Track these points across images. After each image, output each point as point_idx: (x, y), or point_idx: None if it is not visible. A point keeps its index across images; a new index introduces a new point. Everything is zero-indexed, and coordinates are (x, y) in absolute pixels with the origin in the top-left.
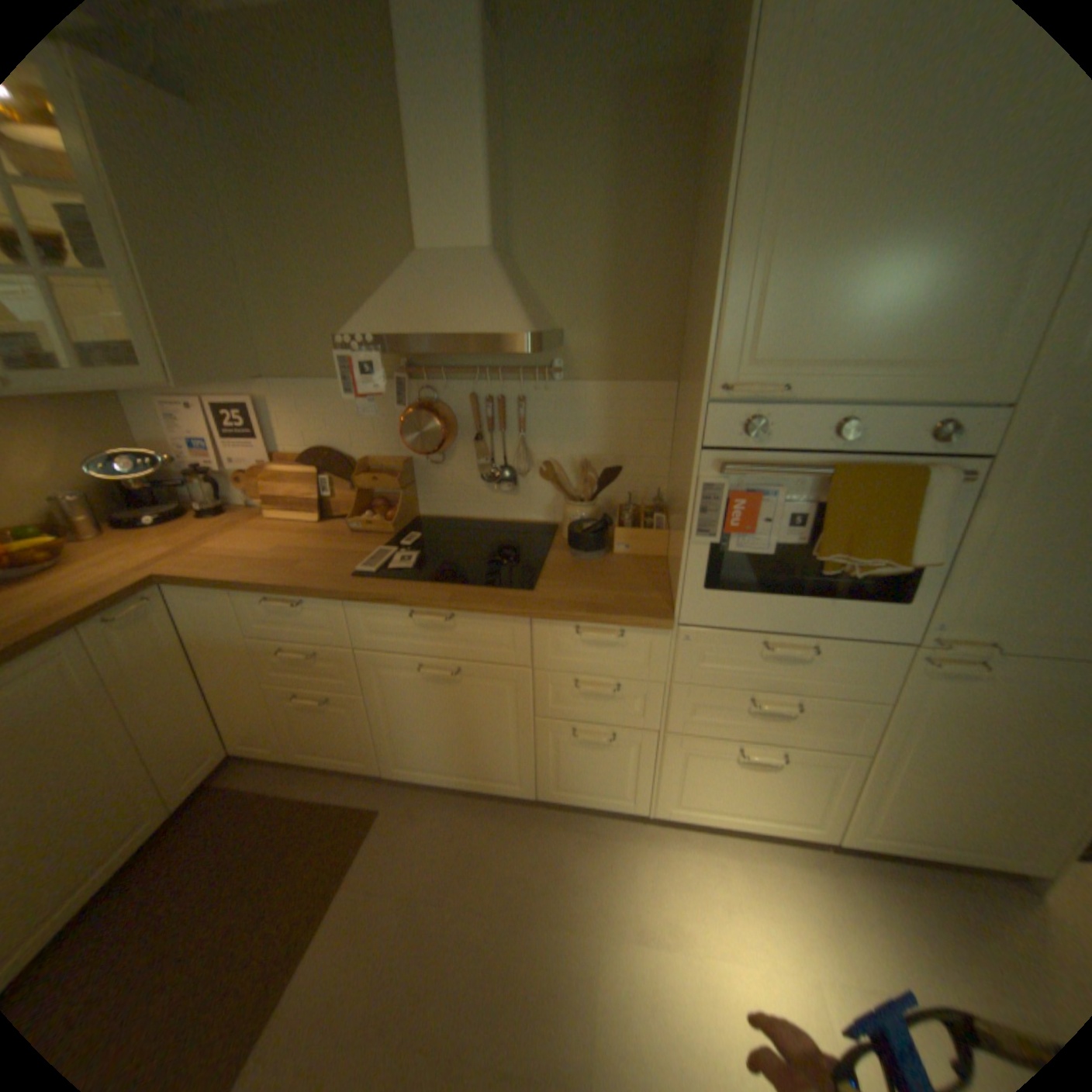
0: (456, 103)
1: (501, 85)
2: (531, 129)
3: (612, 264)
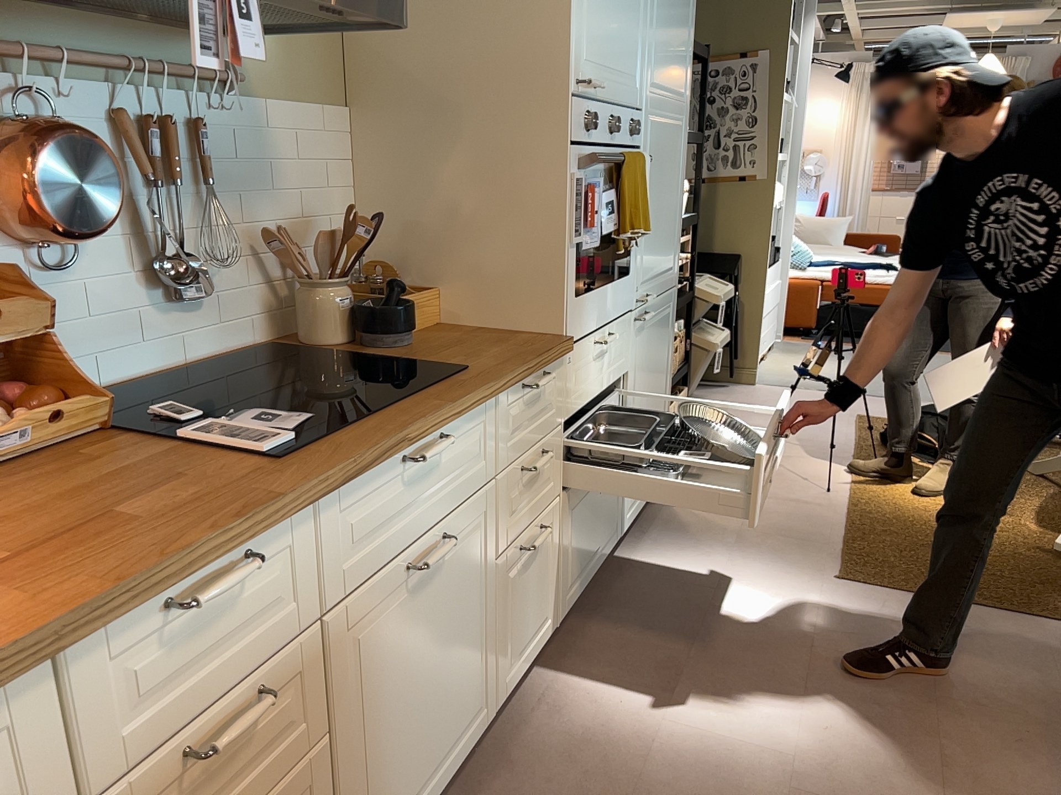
0: None
1: None
2: None
3: None
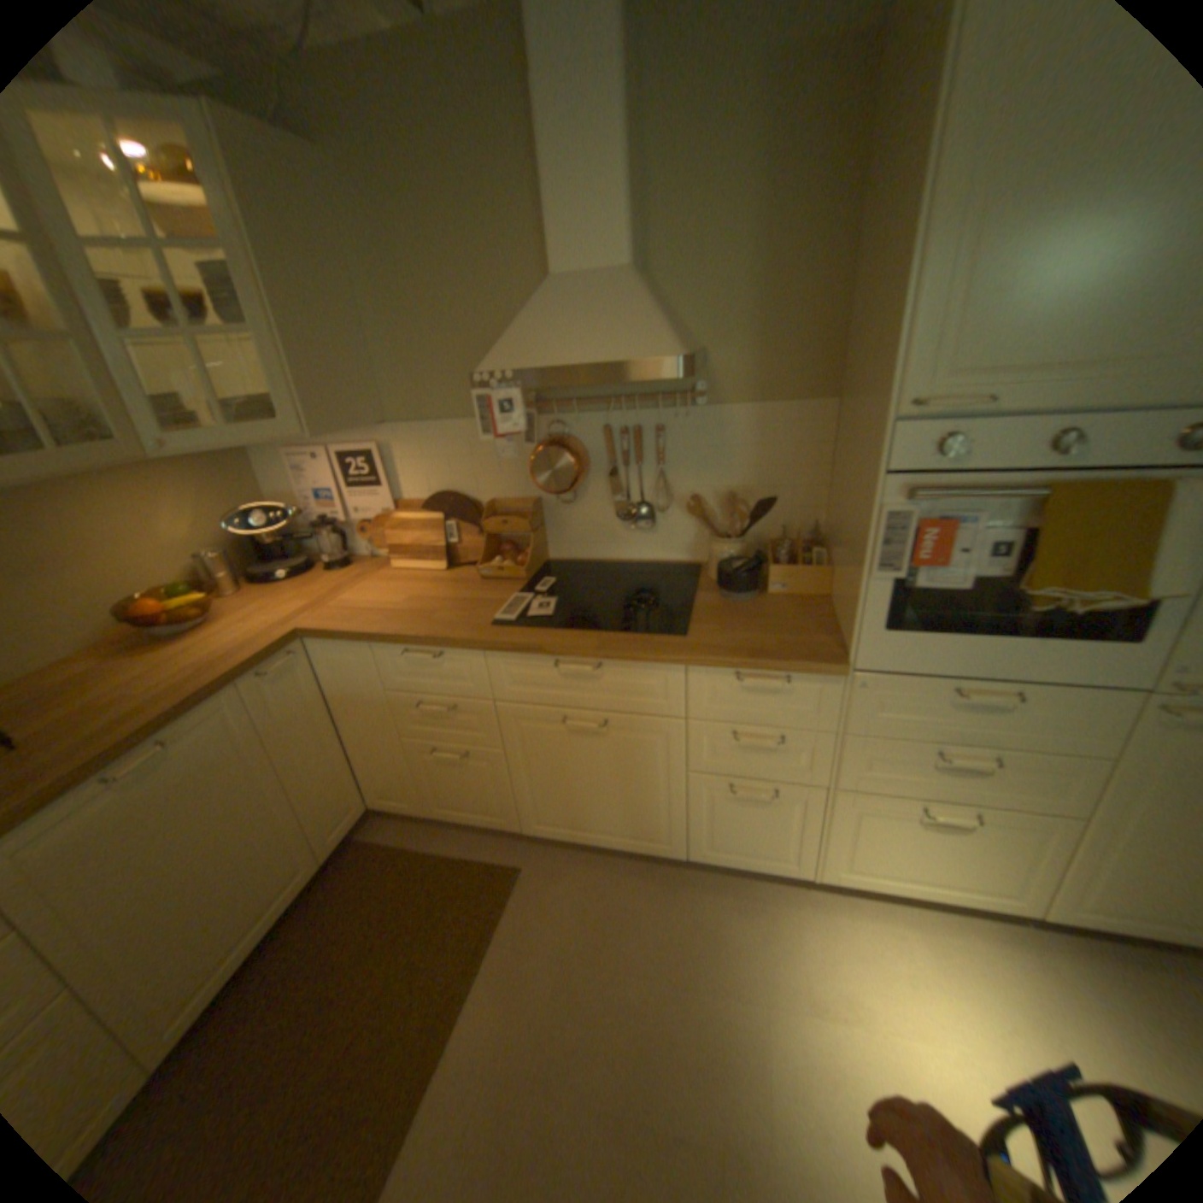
0: (595, 110)
1: (639, 83)
2: (672, 128)
3: (763, 270)
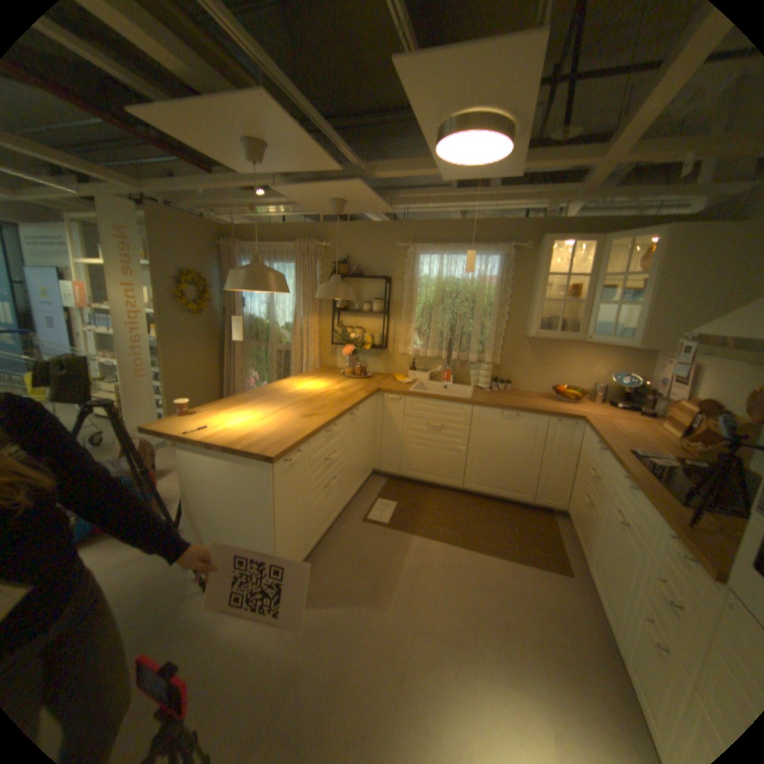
0: None
1: None
2: None
3: None
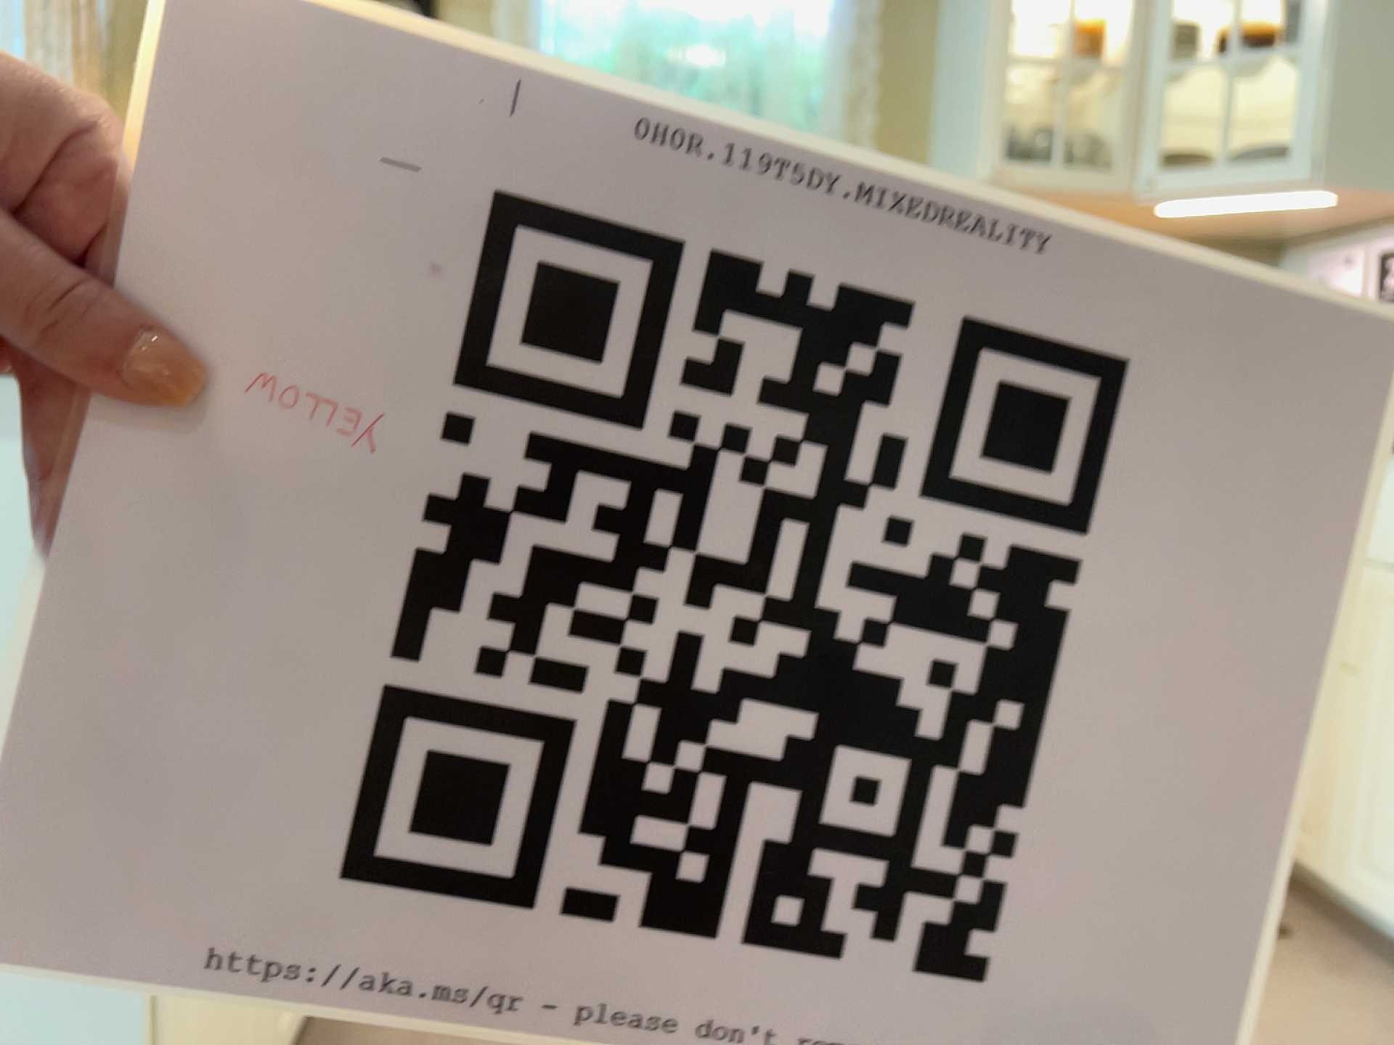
0: None
1: None
2: None
3: None
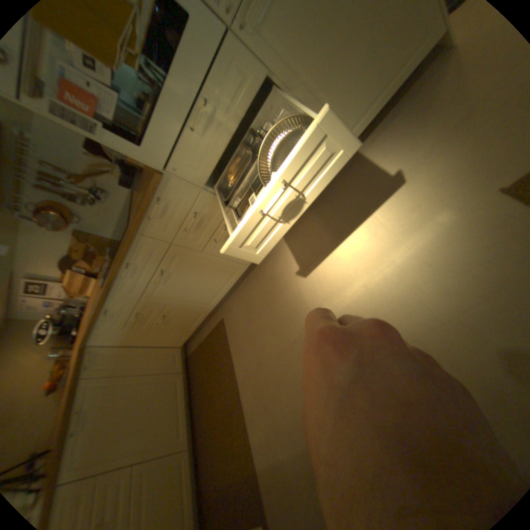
0: None
1: None
2: None
3: None
